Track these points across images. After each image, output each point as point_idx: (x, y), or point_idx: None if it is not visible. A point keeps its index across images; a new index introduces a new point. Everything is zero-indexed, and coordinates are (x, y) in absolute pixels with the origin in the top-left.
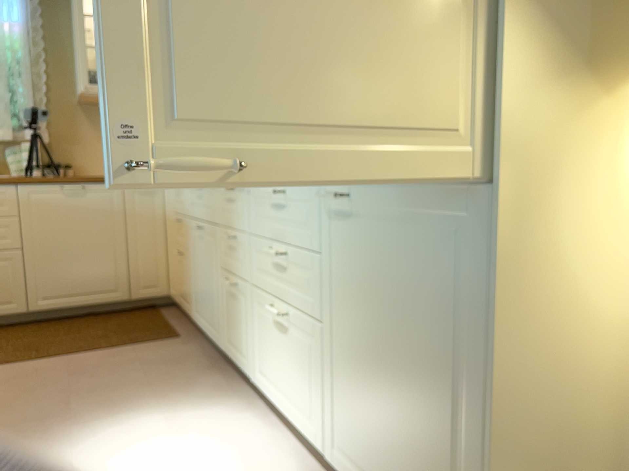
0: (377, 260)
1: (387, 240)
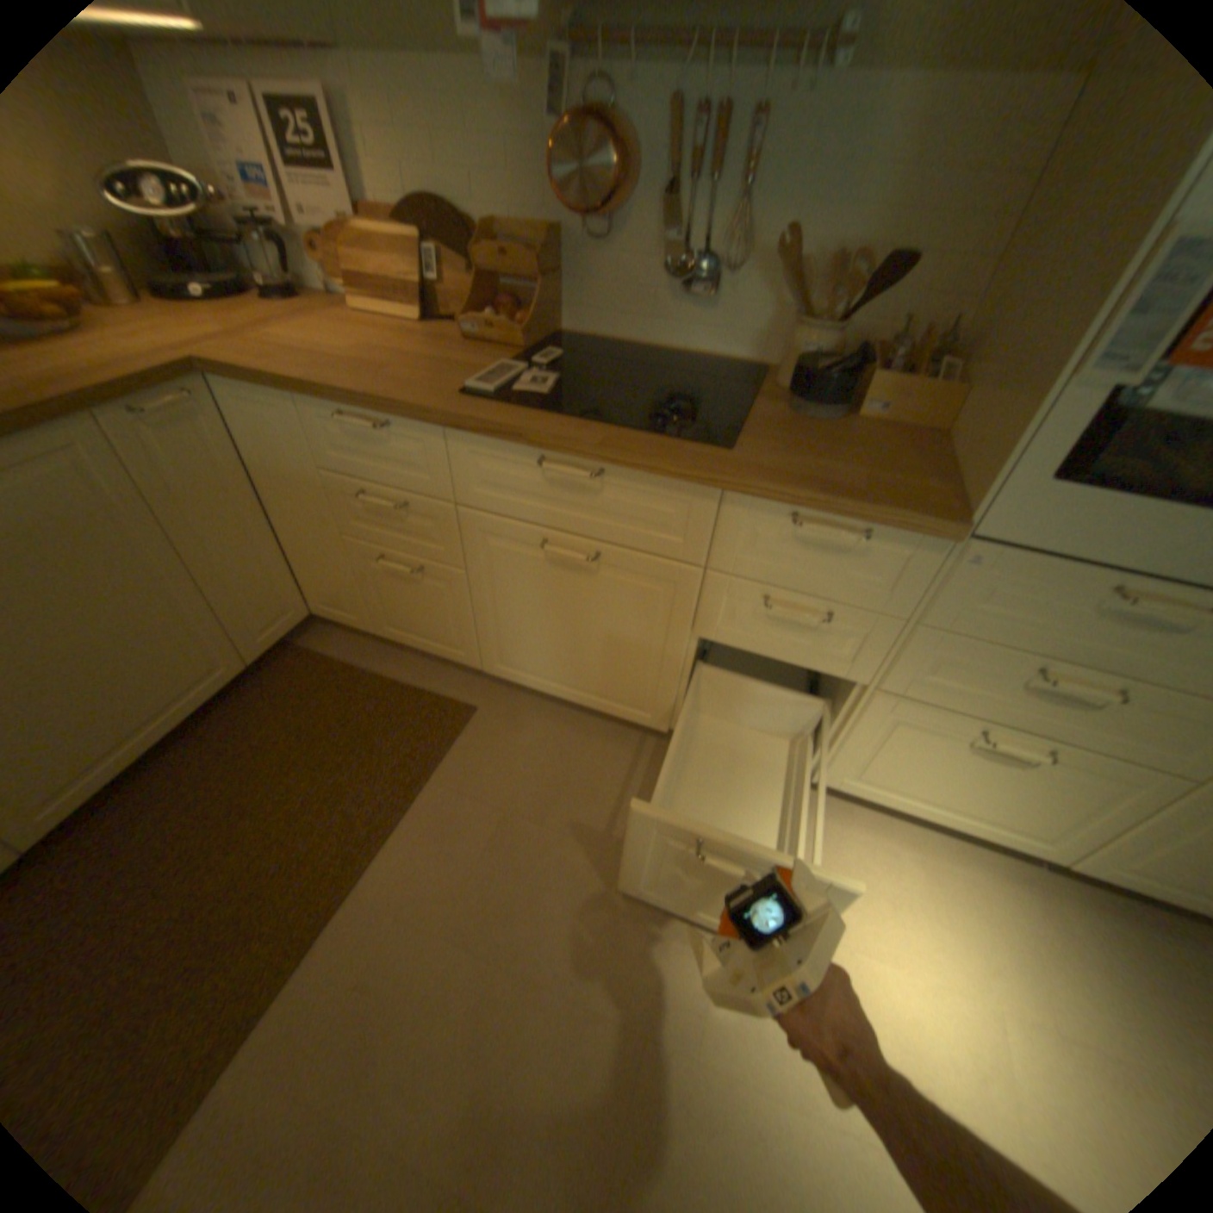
0: None
1: None
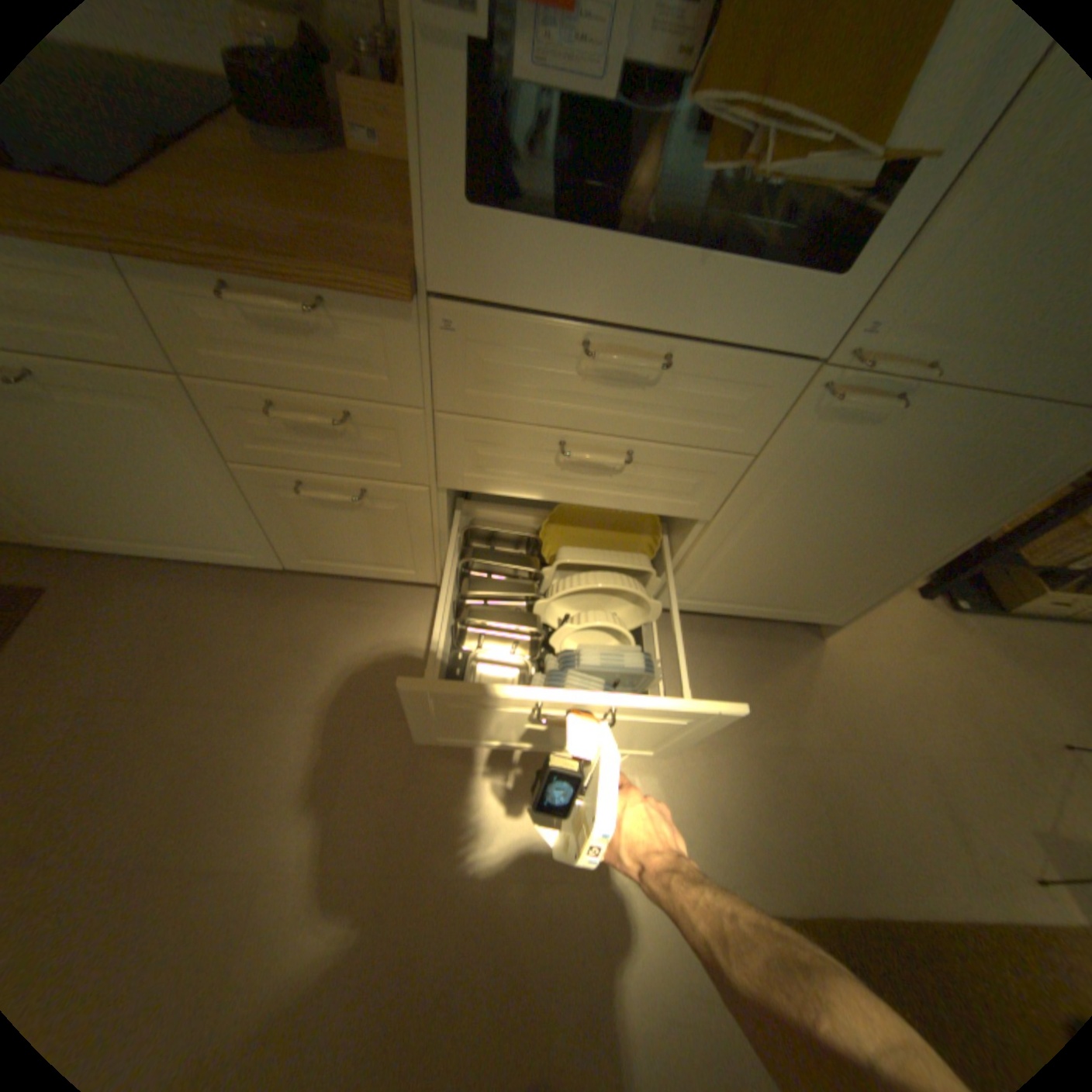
0: (891, 464)
1: (929, 447)
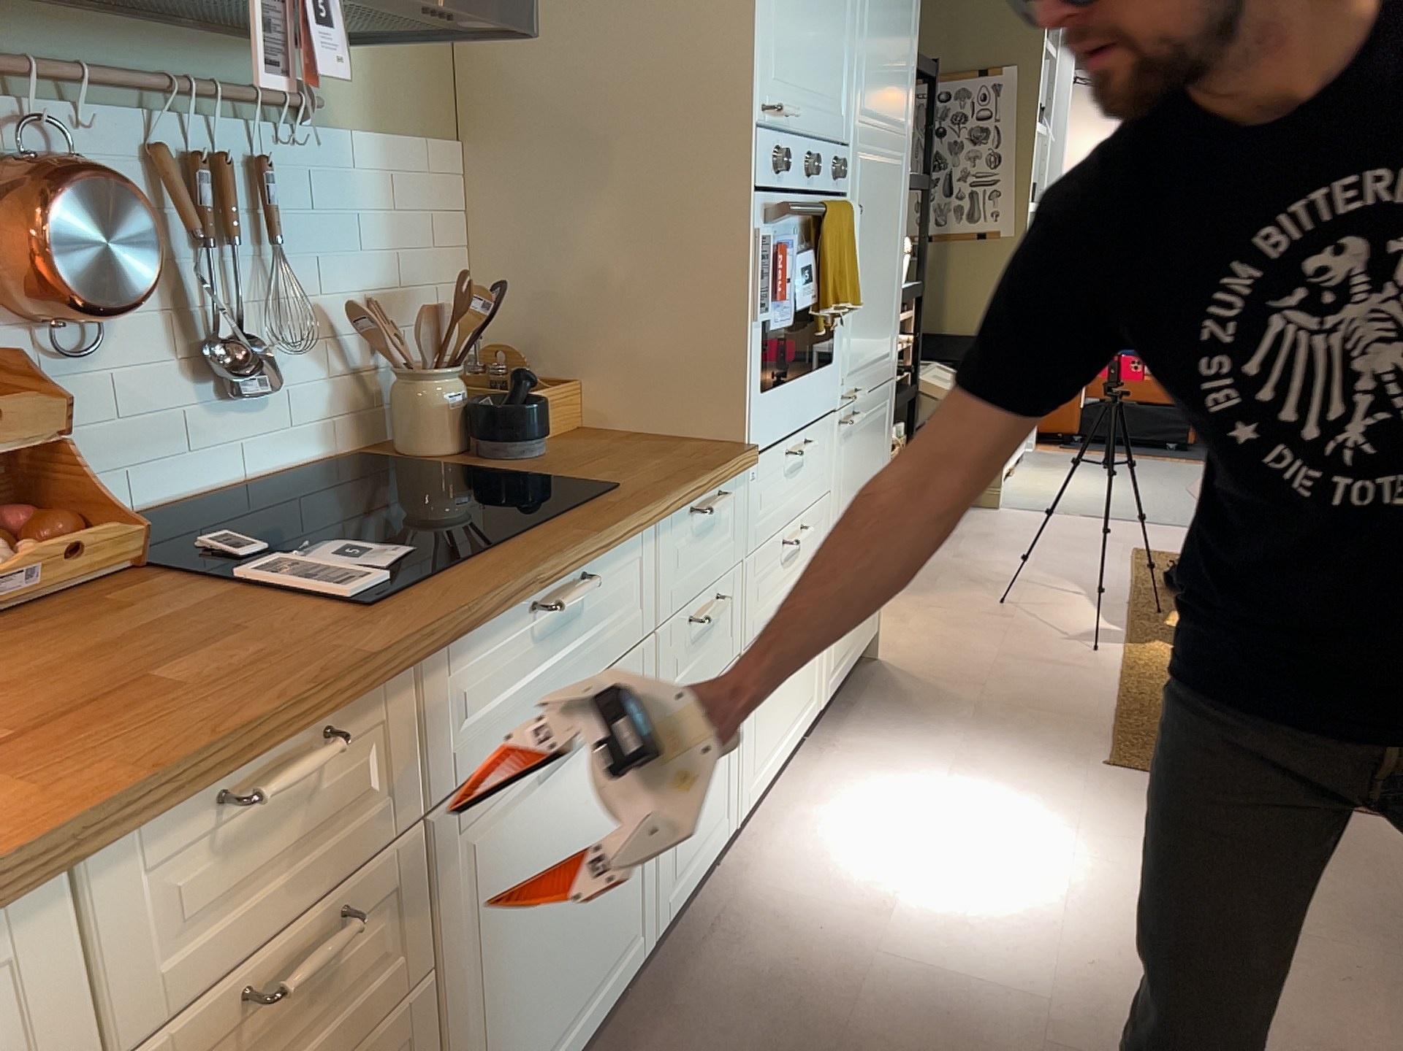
0: (861, 458)
1: (865, 437)
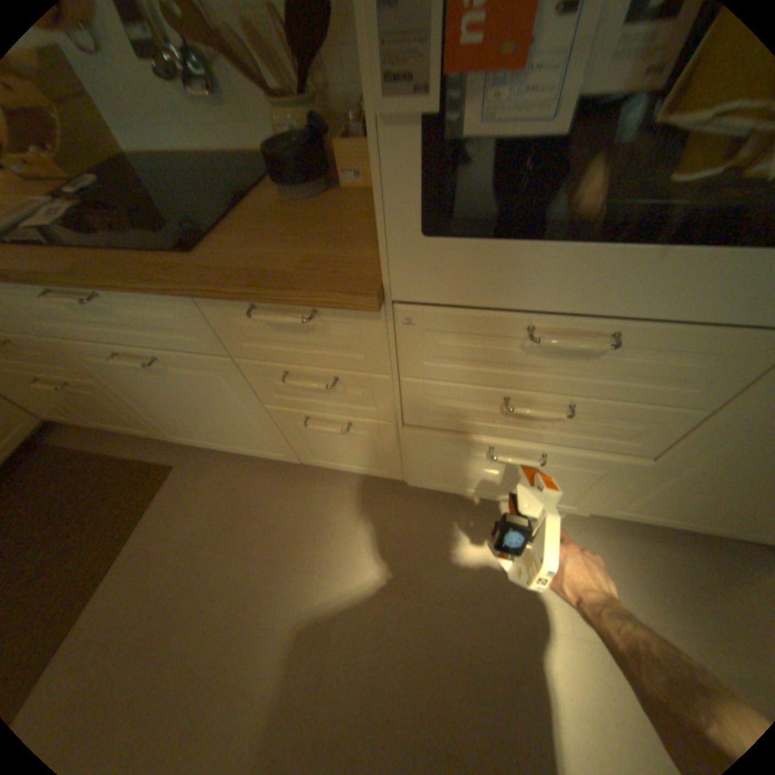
0: None
1: None
